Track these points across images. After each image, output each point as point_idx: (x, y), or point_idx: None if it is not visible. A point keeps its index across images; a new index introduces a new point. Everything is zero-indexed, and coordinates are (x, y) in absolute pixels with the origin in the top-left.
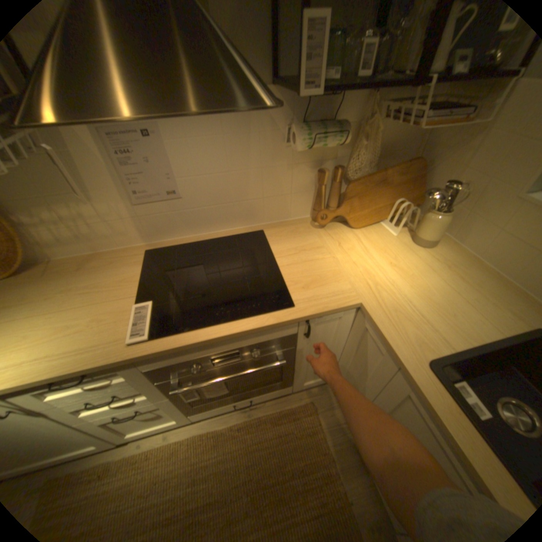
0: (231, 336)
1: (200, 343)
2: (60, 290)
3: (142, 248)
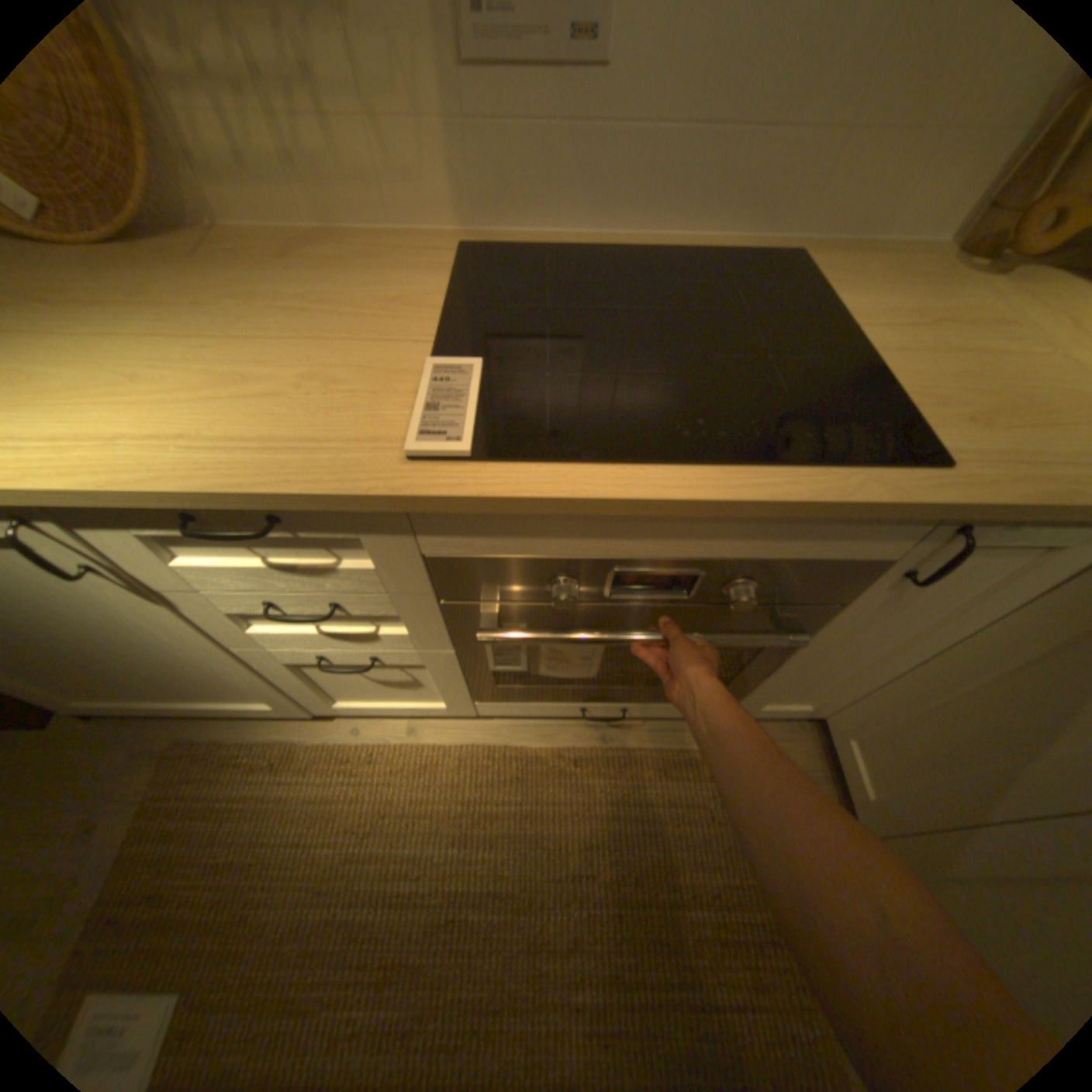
0: (723, 513)
1: (623, 511)
2: (233, 291)
3: (451, 236)
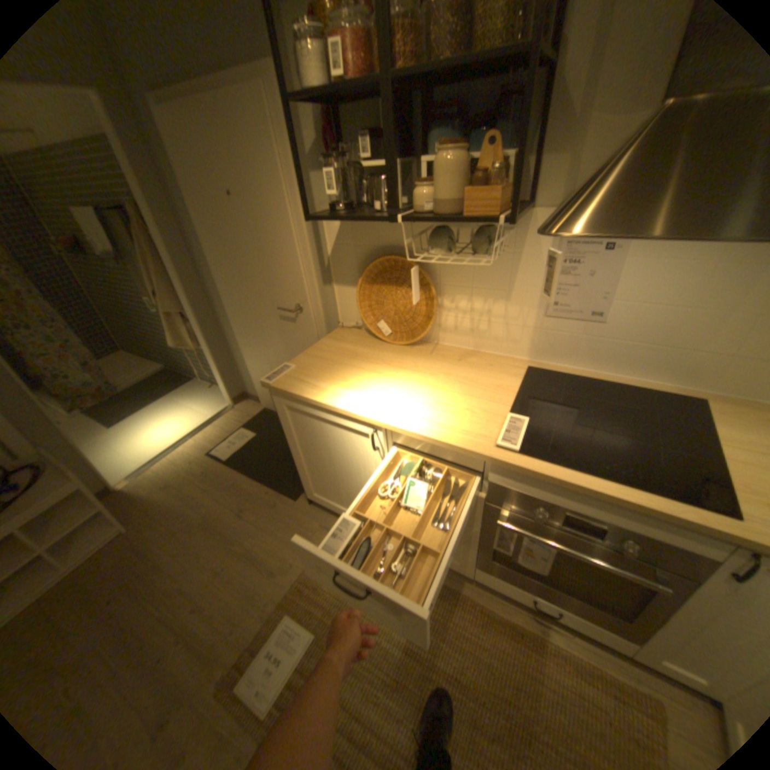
0: (618, 503)
1: (573, 488)
2: (443, 371)
3: (525, 362)
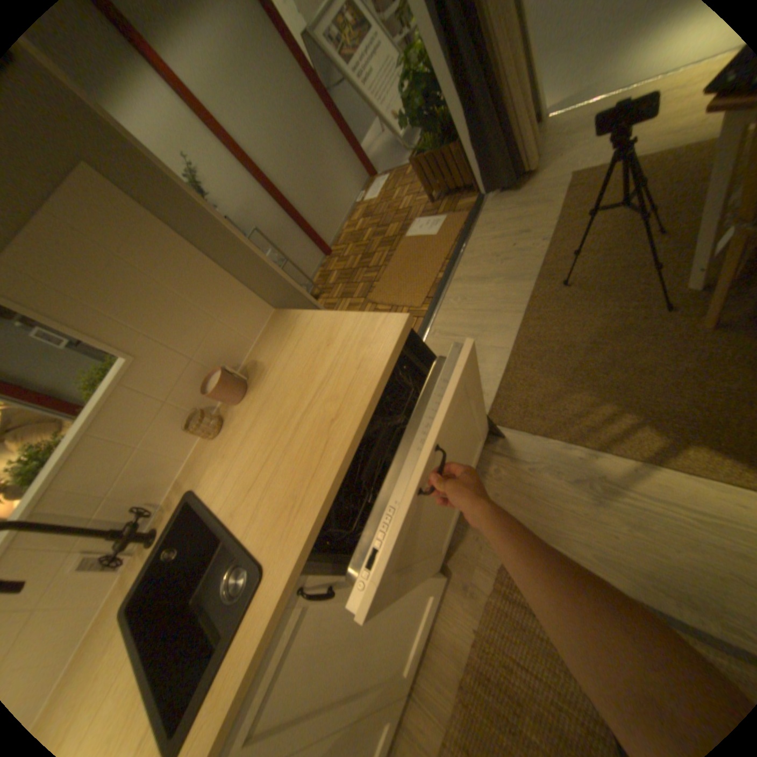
0: None
1: None
2: None
3: None
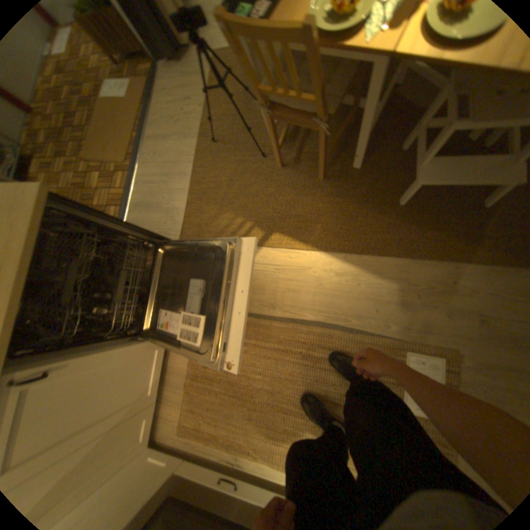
0: None
1: None
2: None
3: None
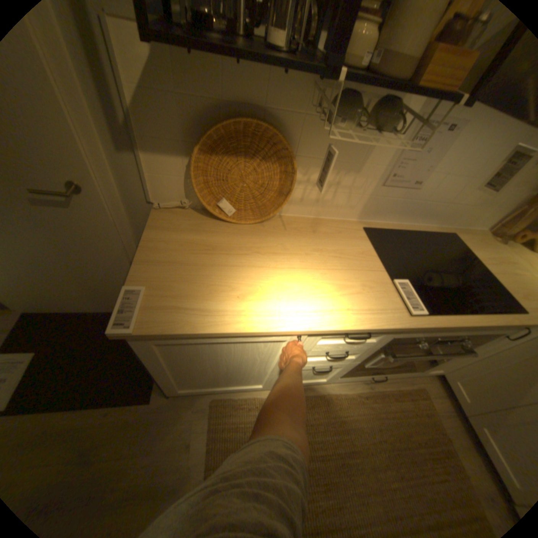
0: (480, 326)
1: (459, 327)
2: (313, 248)
3: (357, 223)
